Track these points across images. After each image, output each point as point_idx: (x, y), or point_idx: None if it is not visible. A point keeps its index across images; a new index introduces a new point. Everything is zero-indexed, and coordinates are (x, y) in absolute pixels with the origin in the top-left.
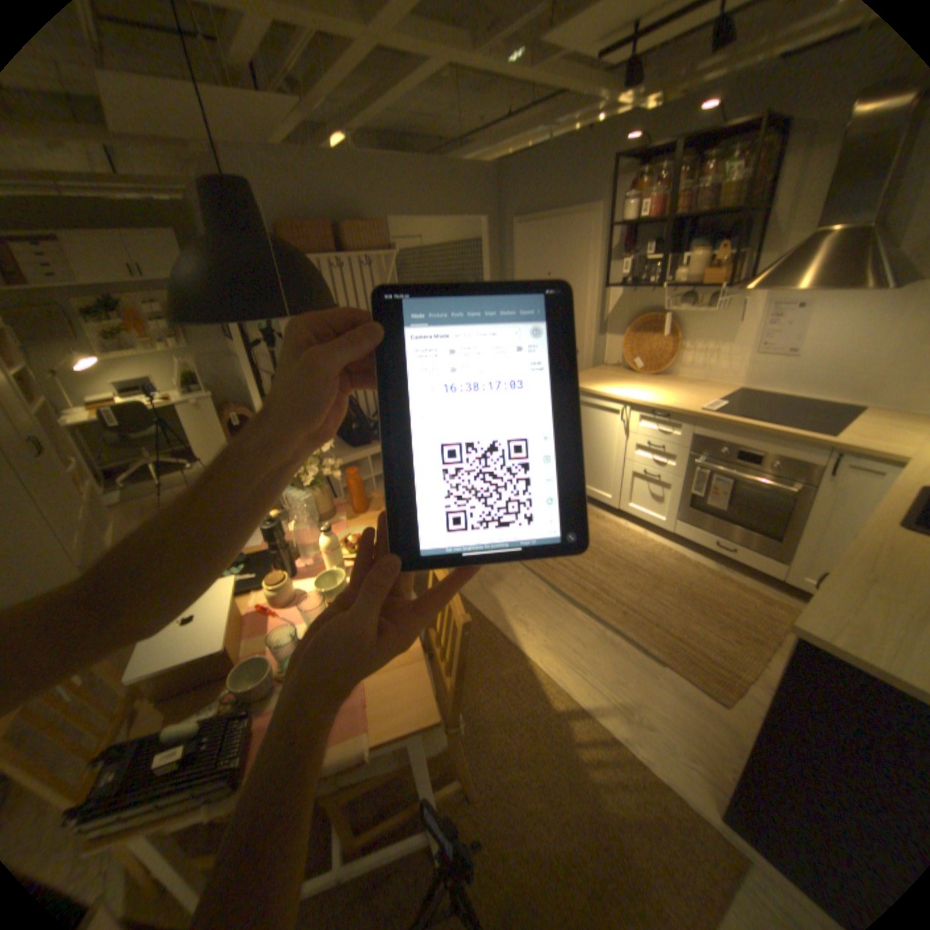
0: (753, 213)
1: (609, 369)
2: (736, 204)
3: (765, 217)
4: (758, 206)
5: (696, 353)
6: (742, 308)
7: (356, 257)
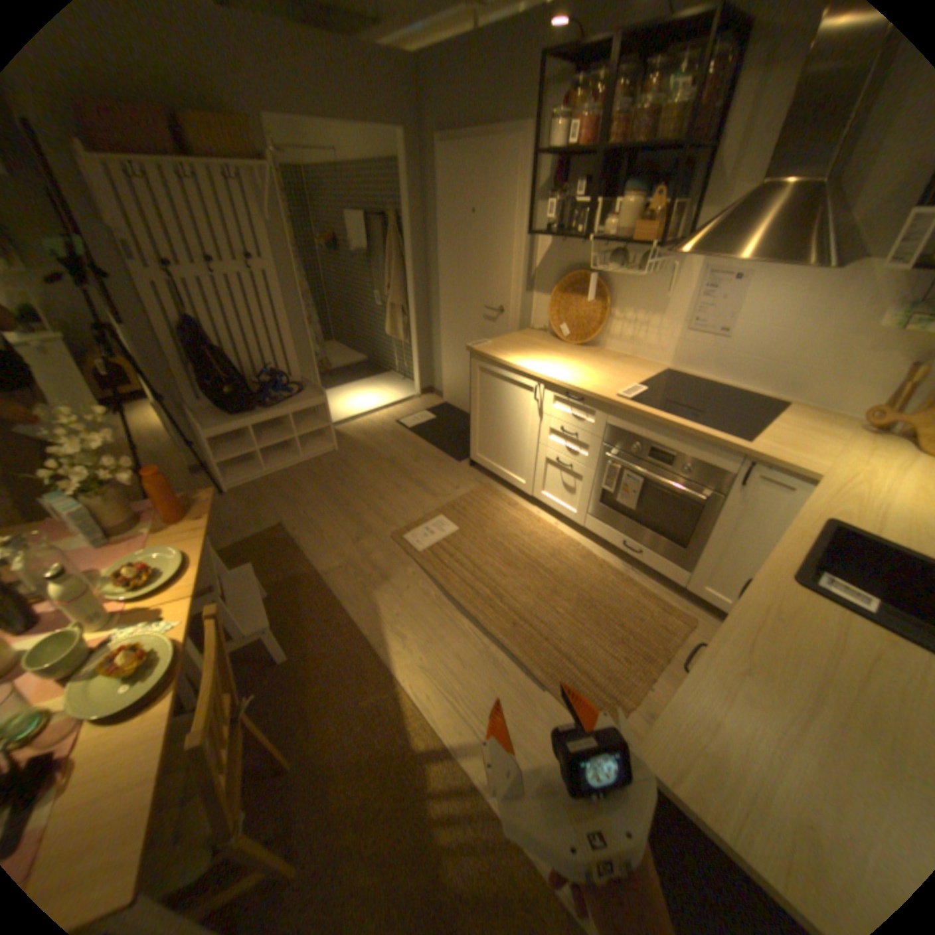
0: (697, 151)
1: (534, 334)
2: (678, 138)
3: (709, 159)
4: (702, 142)
5: (624, 324)
6: (676, 273)
7: (214, 165)
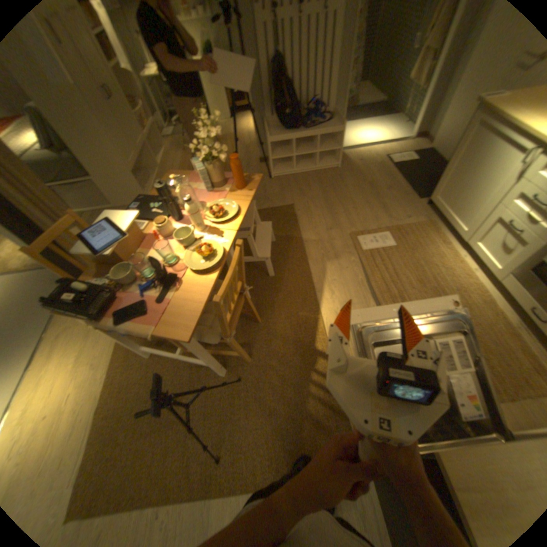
0: None
1: None
2: None
3: None
4: None
5: None
6: None
7: None
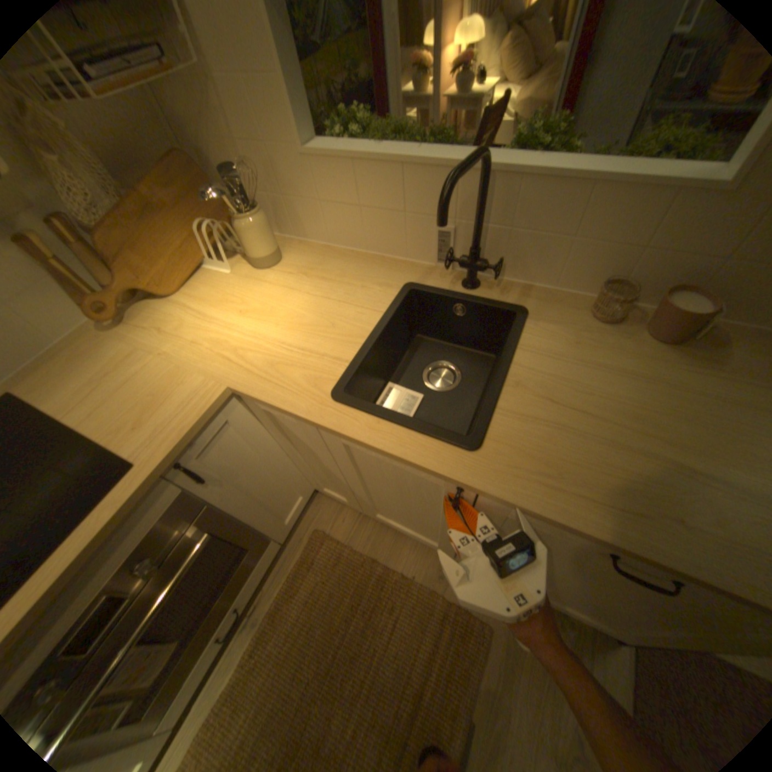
0: None
1: None
2: None
3: None
4: None
5: None
6: None
7: None
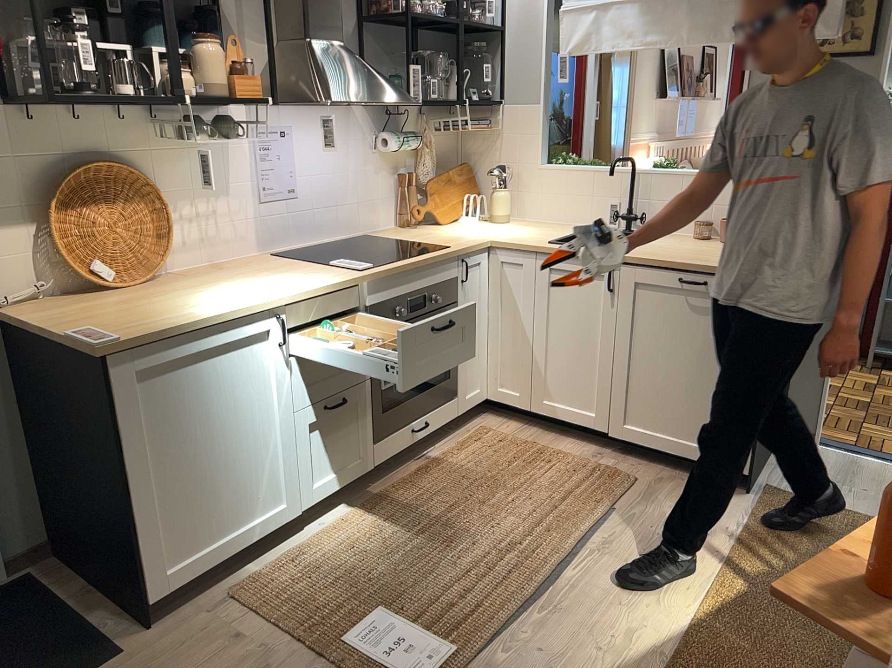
0: (198, 2)
1: (50, 306)
2: None
3: (219, 13)
4: None
5: (187, 225)
6: (227, 143)
7: None
